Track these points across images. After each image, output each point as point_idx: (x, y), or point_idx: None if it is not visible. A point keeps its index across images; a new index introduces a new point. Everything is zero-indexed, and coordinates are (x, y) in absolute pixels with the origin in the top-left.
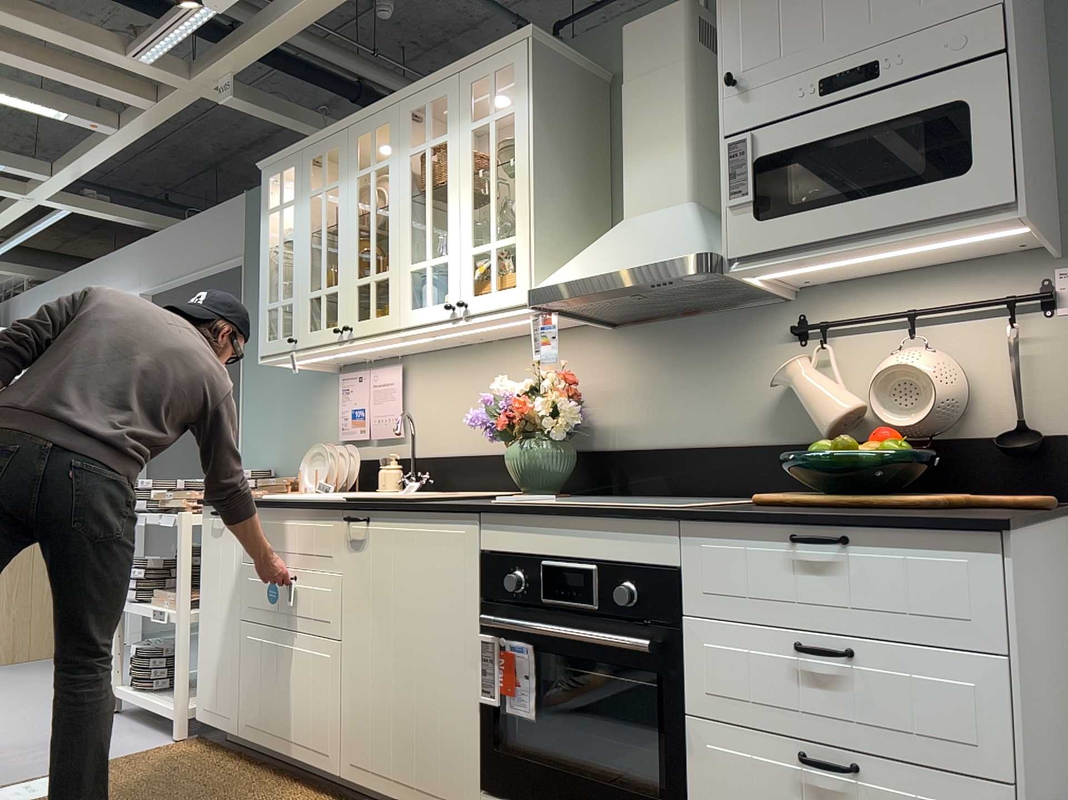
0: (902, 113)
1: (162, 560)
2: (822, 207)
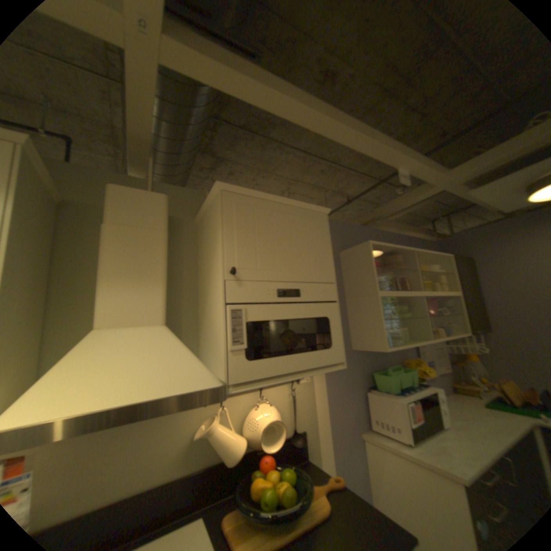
0: (311, 315)
1: None
2: (282, 356)
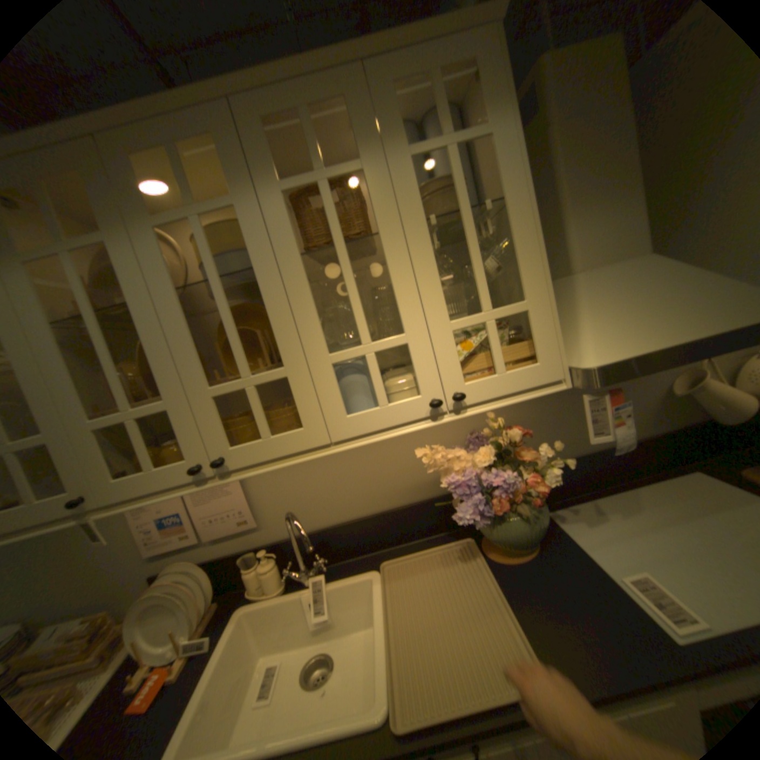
0: None
1: None
2: None
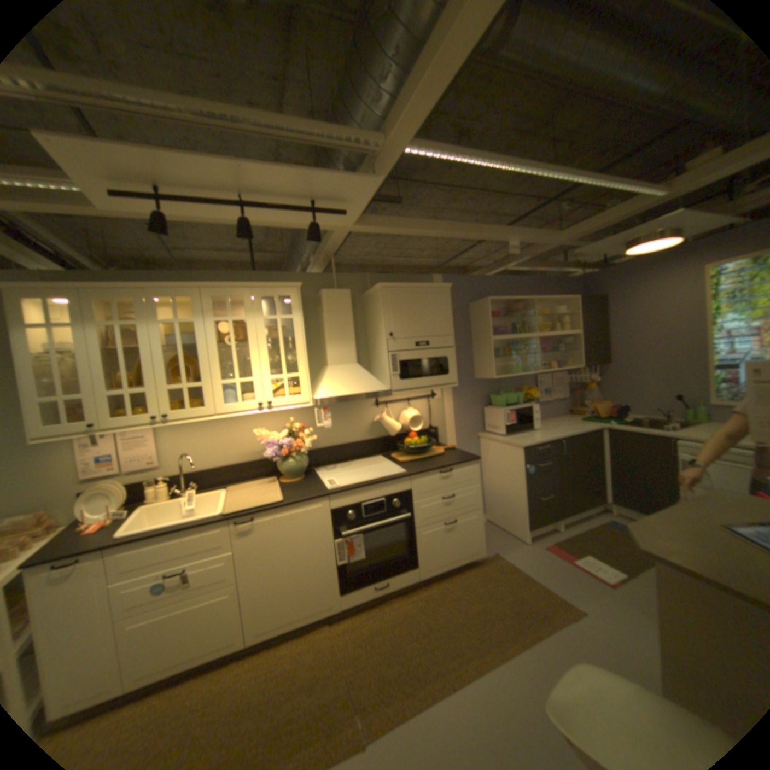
0: (435, 356)
1: None
2: (417, 378)
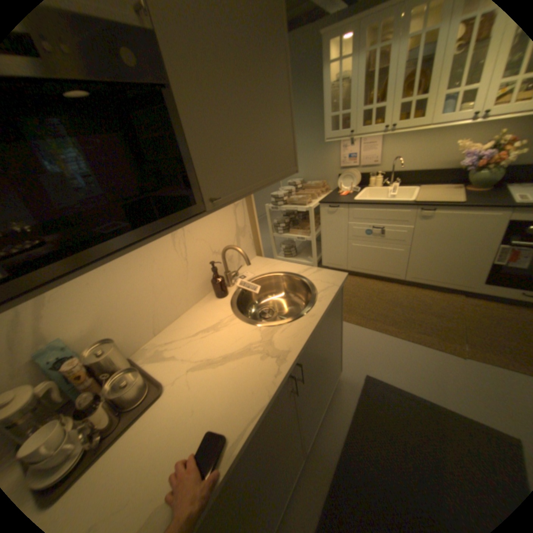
0: None
1: (289, 220)
2: None
